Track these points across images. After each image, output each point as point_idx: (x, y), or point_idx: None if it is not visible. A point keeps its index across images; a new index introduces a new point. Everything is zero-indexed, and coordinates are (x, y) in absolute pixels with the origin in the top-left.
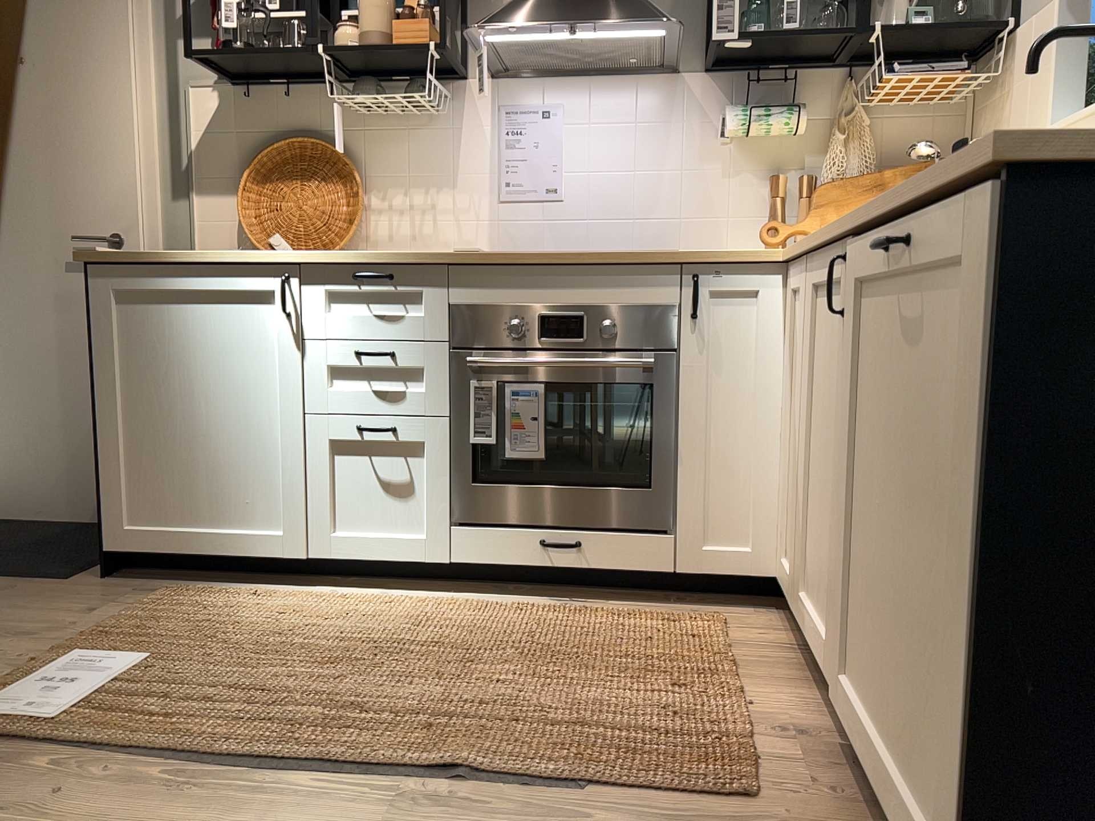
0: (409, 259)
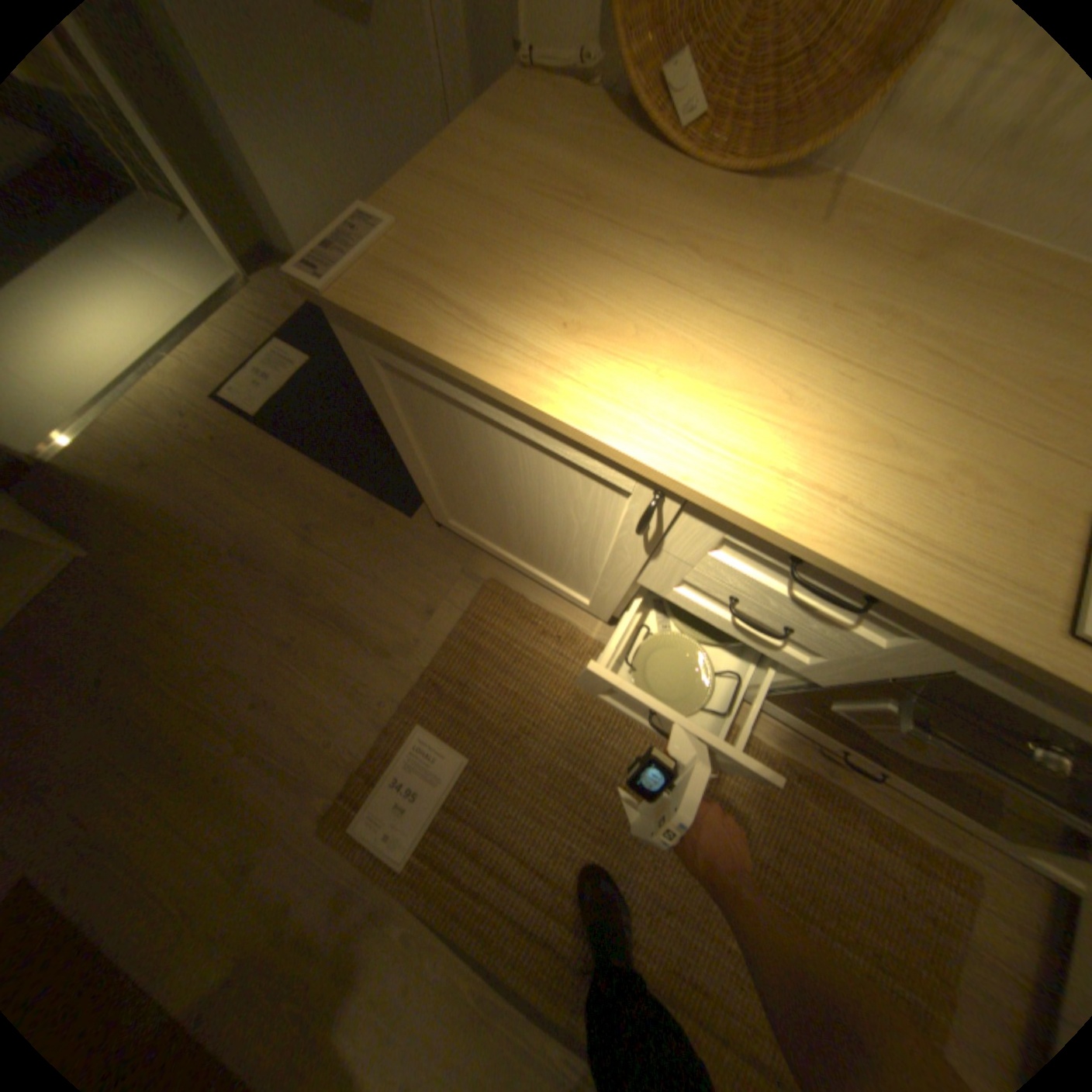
0: (952, 627)
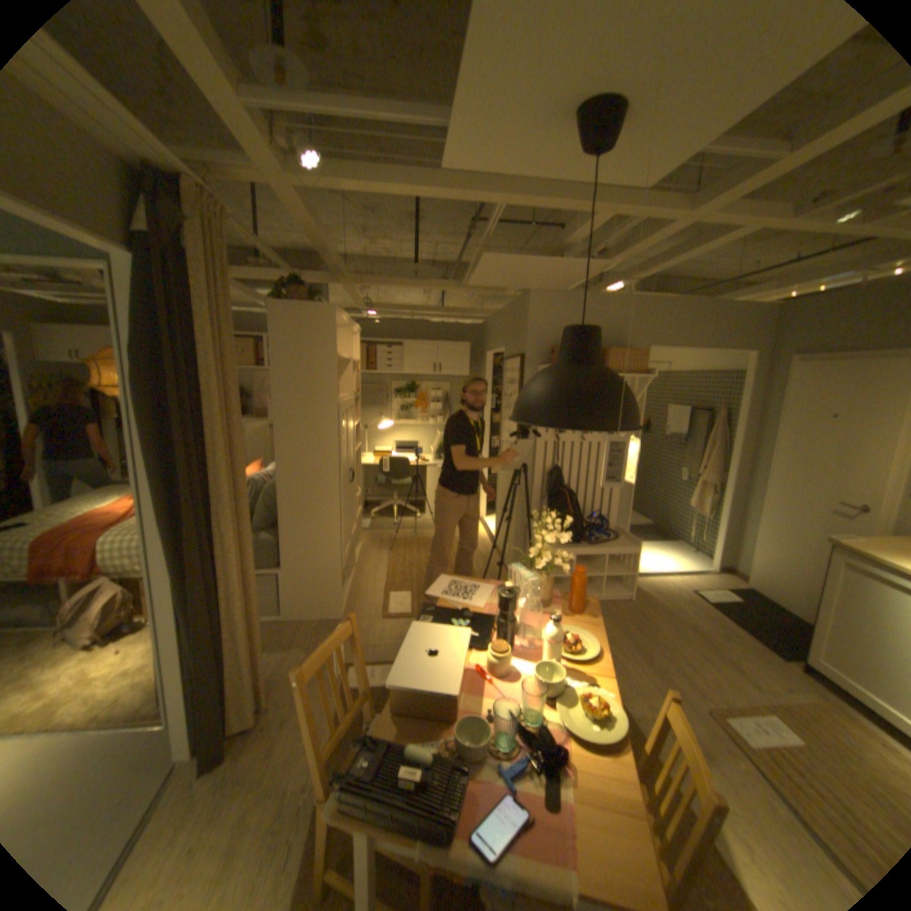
0: None
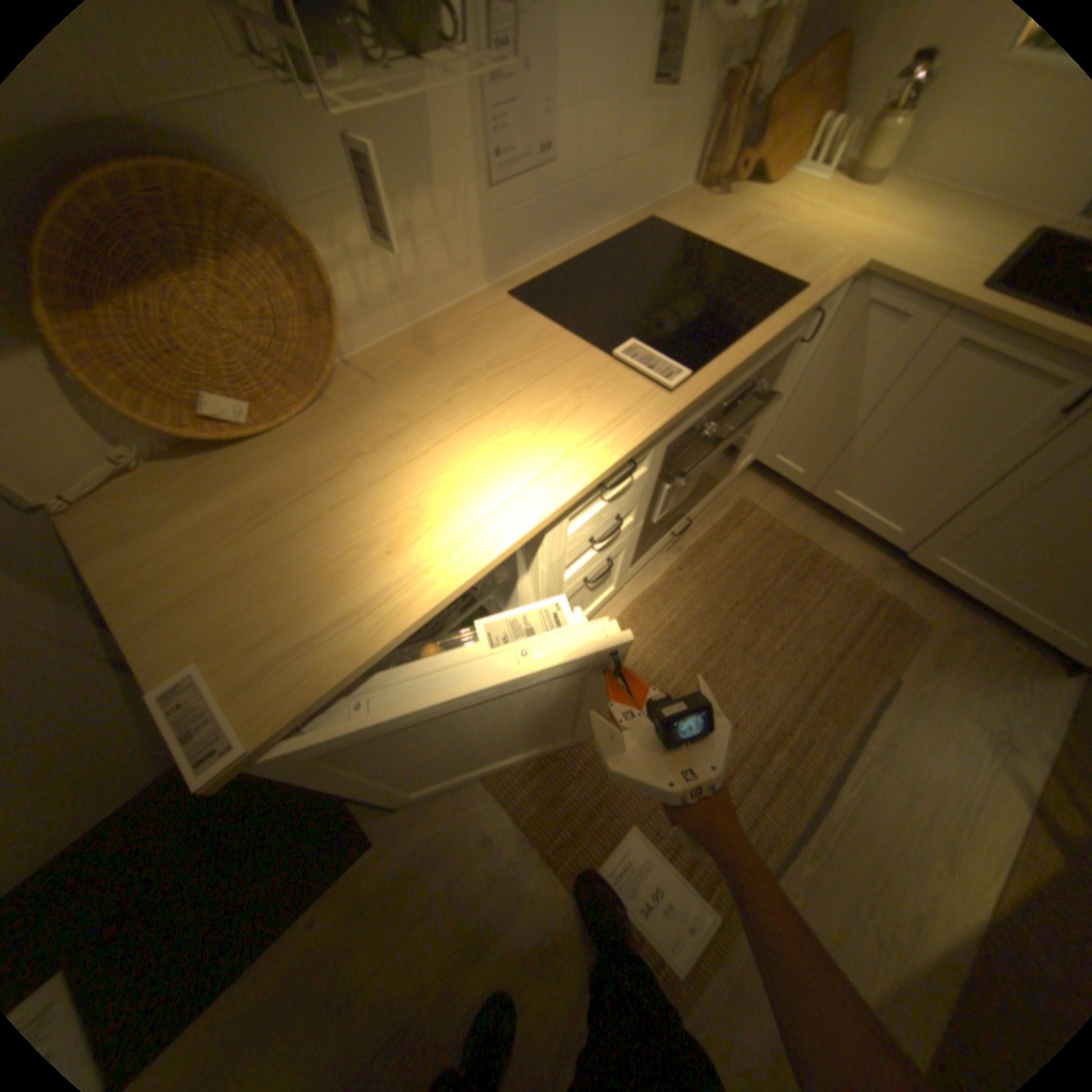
0: (658, 433)
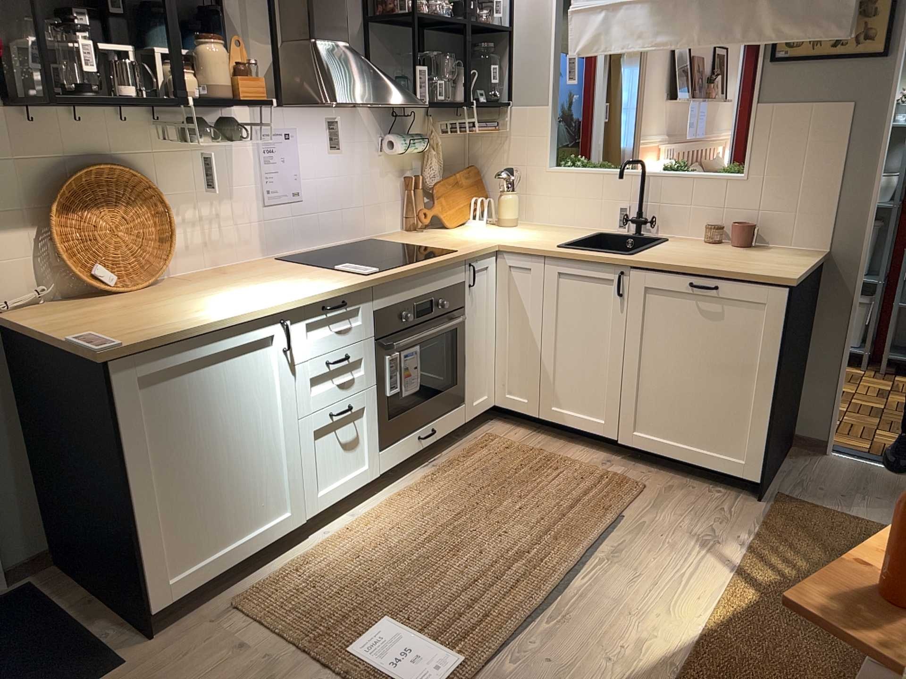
0: (356, 287)
